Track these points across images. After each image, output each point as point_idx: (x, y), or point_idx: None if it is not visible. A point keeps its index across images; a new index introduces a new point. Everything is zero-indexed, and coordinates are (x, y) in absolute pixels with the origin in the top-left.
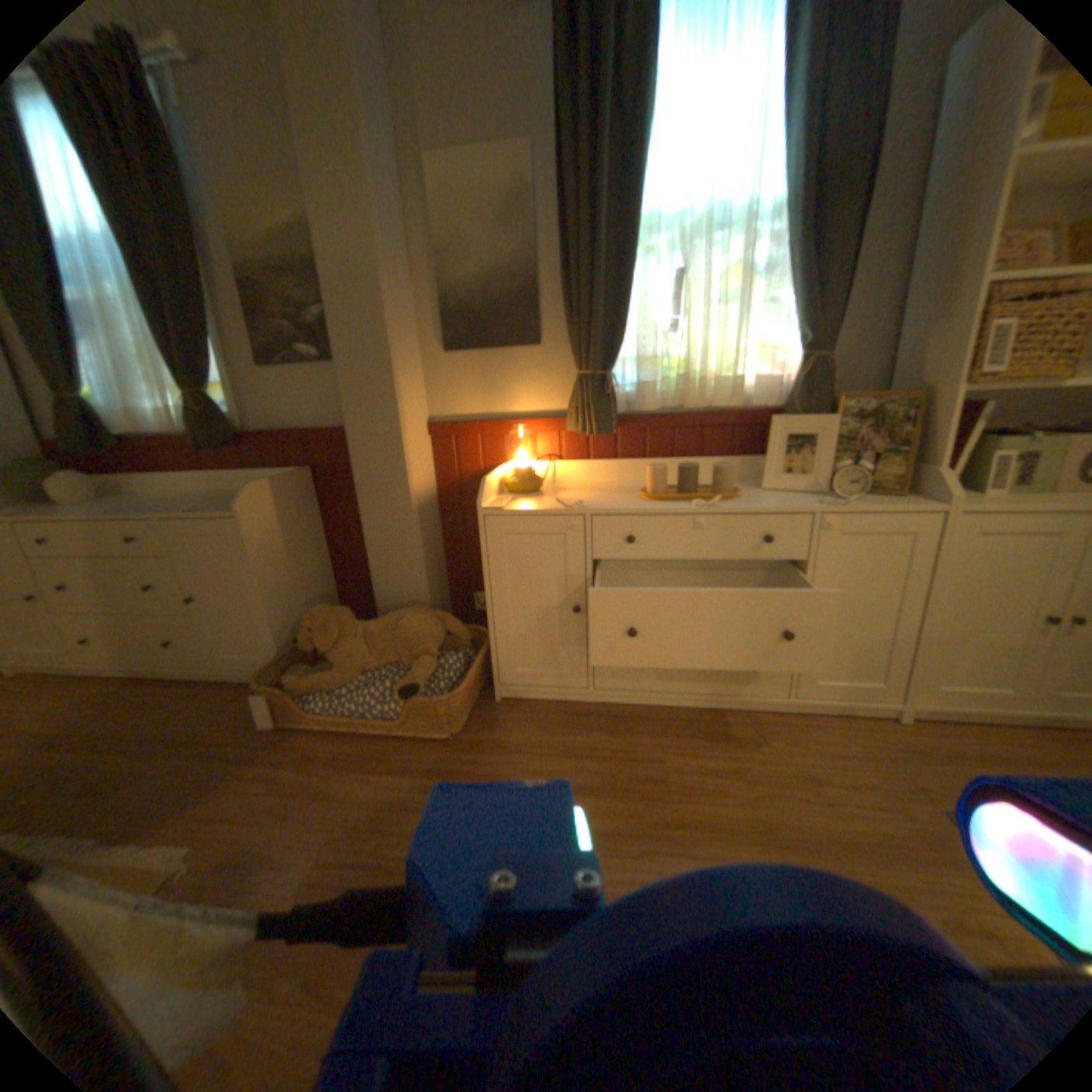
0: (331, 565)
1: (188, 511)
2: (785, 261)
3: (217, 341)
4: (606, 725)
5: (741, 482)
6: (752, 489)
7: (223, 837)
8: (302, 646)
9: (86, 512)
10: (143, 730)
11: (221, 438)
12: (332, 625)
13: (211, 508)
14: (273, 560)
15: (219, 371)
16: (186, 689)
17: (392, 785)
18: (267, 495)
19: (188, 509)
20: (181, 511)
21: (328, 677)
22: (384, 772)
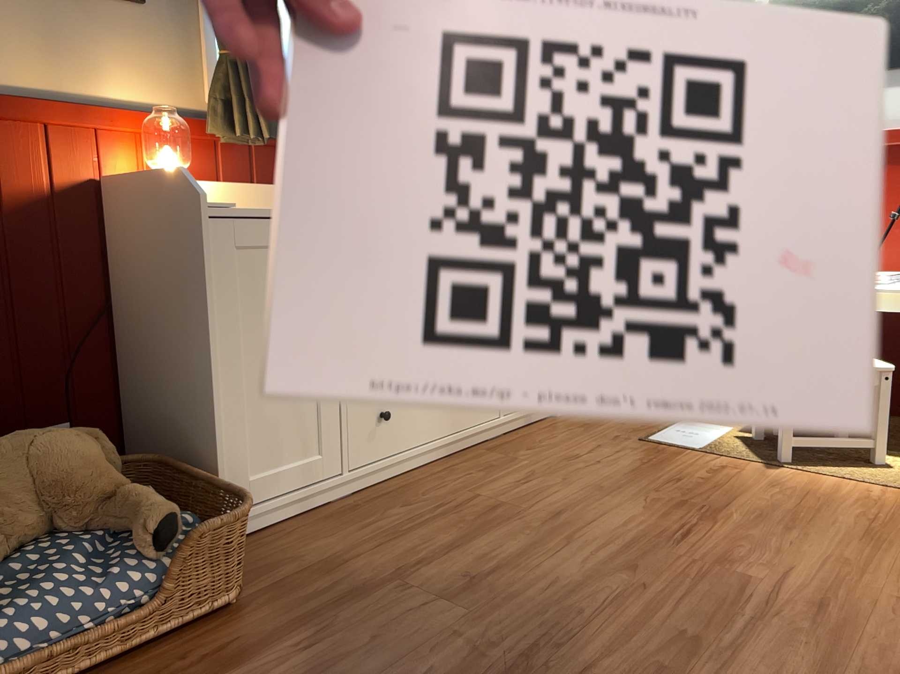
0: None
1: None
2: None
3: None
4: (386, 503)
5: None
6: None
7: None
8: None
9: None
10: None
11: None
12: None
13: None
14: None
15: None
16: None
17: None
18: None
19: None
20: None
21: None
22: None
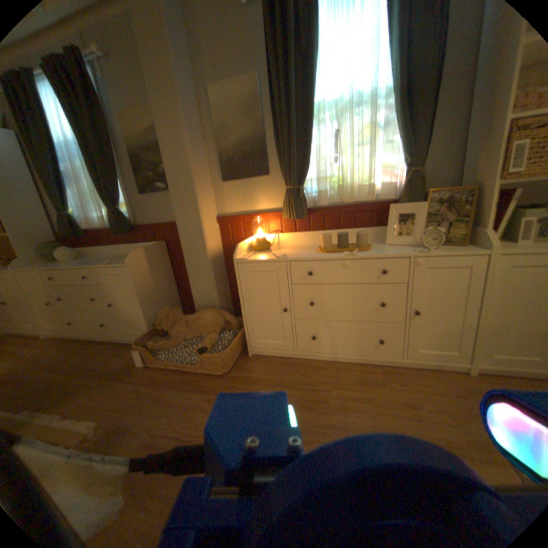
0: (176, 287)
1: (107, 263)
2: (394, 119)
3: (121, 183)
4: (302, 370)
5: (377, 241)
6: (380, 244)
7: (112, 418)
8: (159, 326)
9: (67, 265)
10: (89, 365)
11: (124, 229)
12: (170, 317)
13: (118, 261)
14: (145, 286)
15: (123, 197)
16: (111, 346)
17: (192, 397)
18: (141, 255)
19: (107, 262)
20: (103, 263)
21: (168, 342)
22: (189, 390)
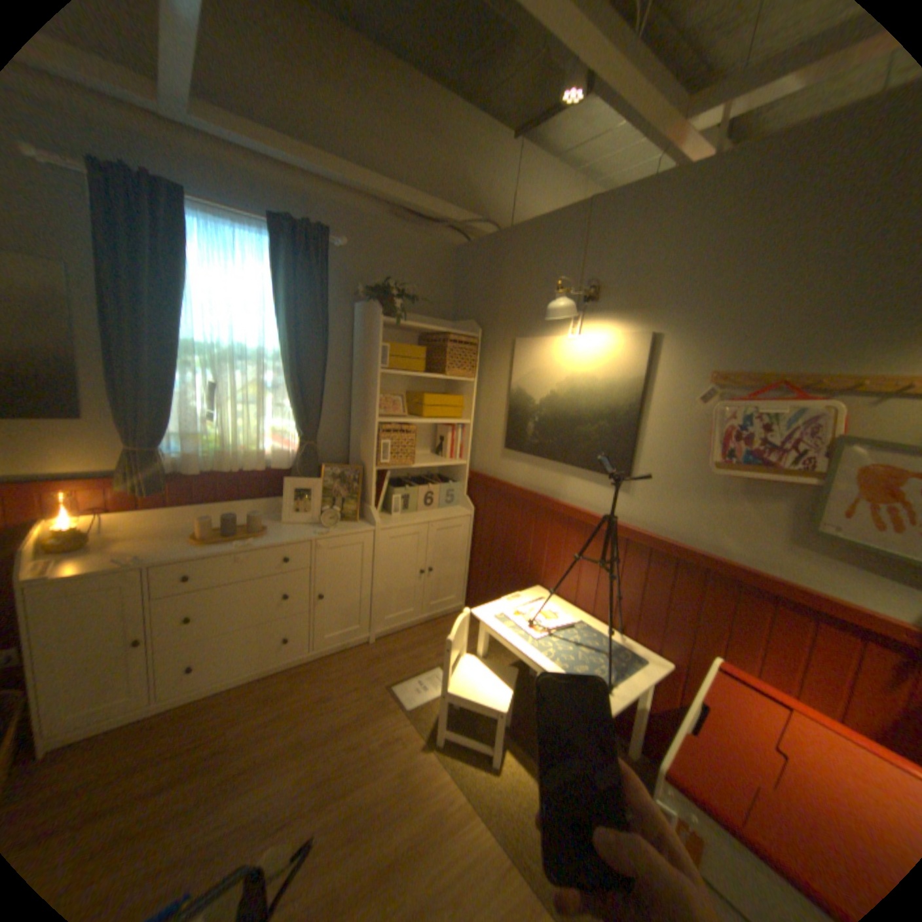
0: None
1: None
2: (283, 388)
3: None
4: (170, 729)
5: (268, 516)
6: (274, 524)
7: None
8: None
9: None
10: None
11: None
12: None
13: None
14: None
15: None
16: None
17: None
18: None
19: None
20: None
21: None
22: None
